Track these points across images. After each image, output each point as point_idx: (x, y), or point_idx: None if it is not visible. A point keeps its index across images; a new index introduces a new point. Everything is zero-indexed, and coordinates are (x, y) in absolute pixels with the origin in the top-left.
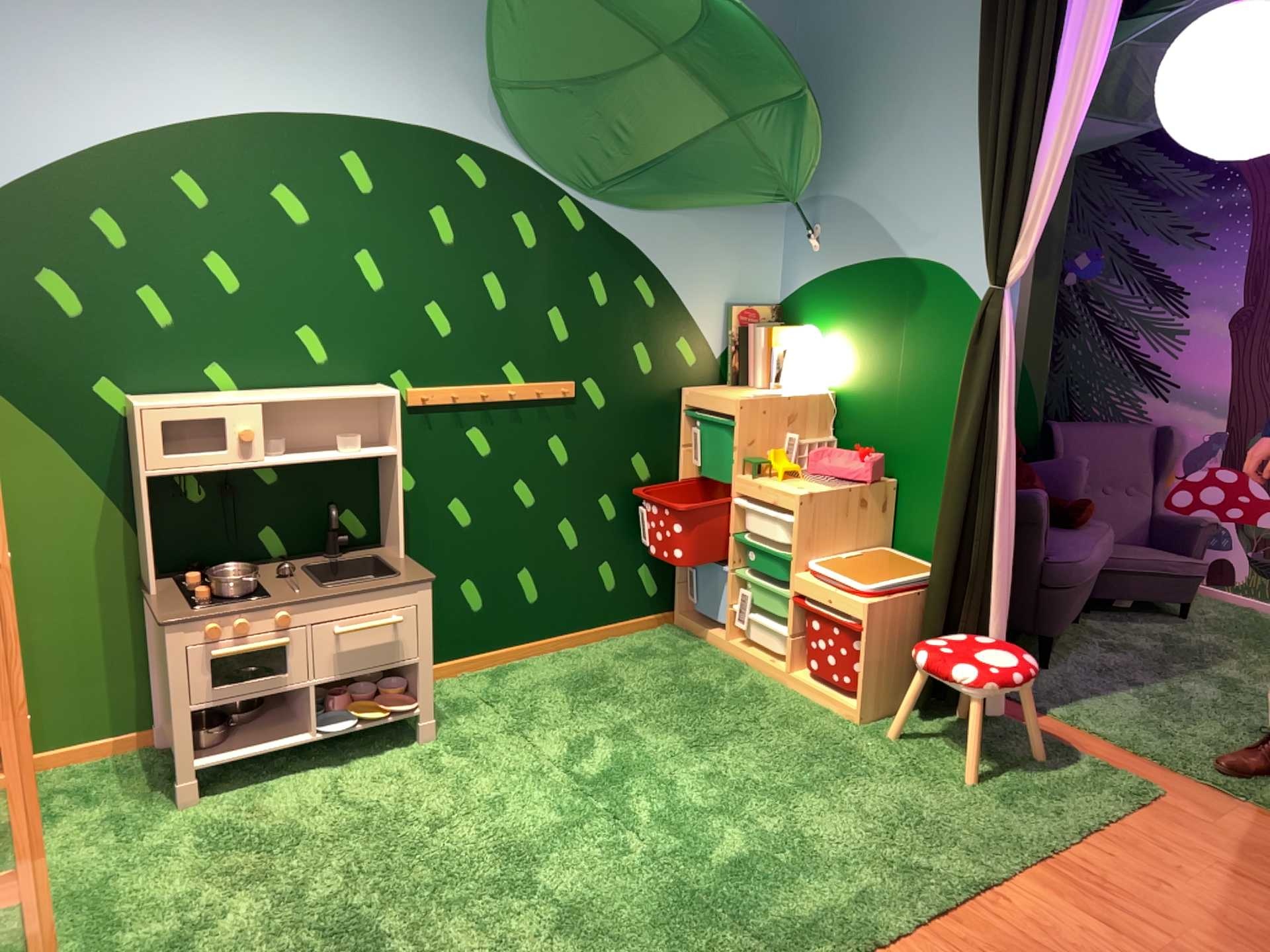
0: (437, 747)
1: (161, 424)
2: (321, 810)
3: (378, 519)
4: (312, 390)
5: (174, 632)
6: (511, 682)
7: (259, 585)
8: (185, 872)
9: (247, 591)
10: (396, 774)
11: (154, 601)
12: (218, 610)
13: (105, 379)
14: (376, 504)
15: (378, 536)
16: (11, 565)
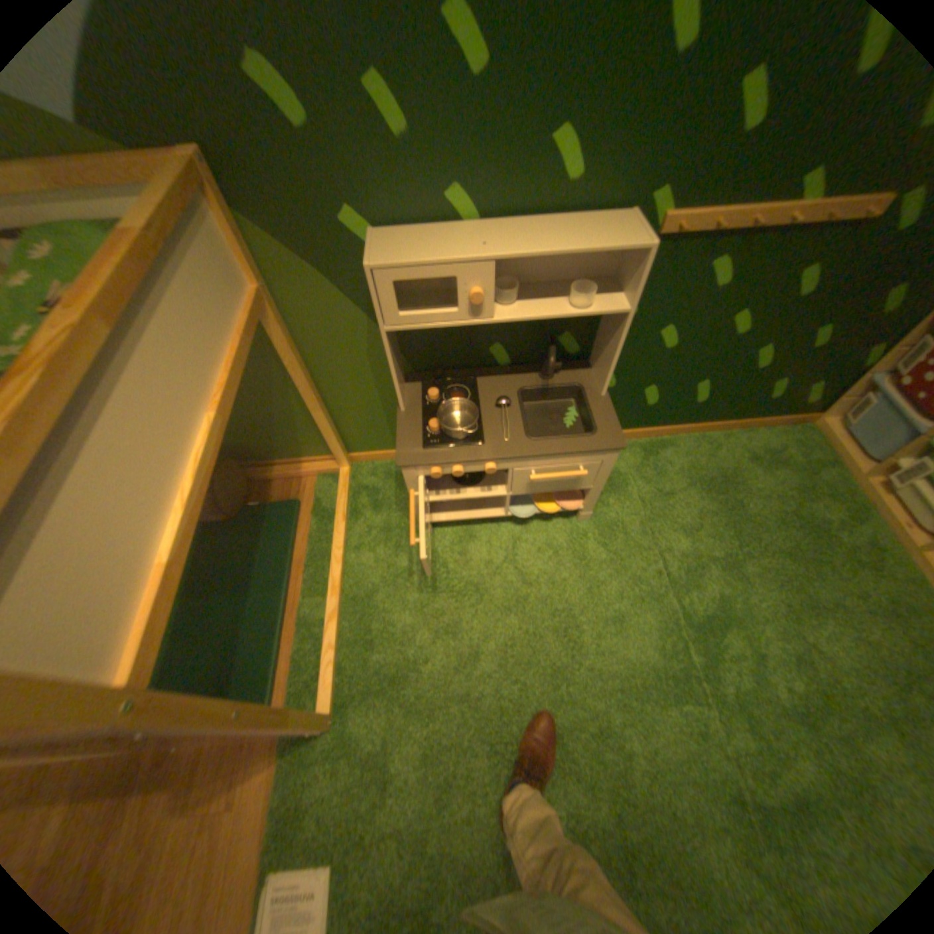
0: (589, 528)
1: (392, 285)
2: (500, 570)
3: (592, 342)
4: (557, 224)
5: (407, 471)
6: (658, 463)
7: (478, 425)
8: (413, 604)
9: (466, 436)
10: (555, 549)
11: (400, 422)
12: (441, 457)
13: (344, 207)
14: (594, 331)
15: (589, 353)
16: (310, 364)
